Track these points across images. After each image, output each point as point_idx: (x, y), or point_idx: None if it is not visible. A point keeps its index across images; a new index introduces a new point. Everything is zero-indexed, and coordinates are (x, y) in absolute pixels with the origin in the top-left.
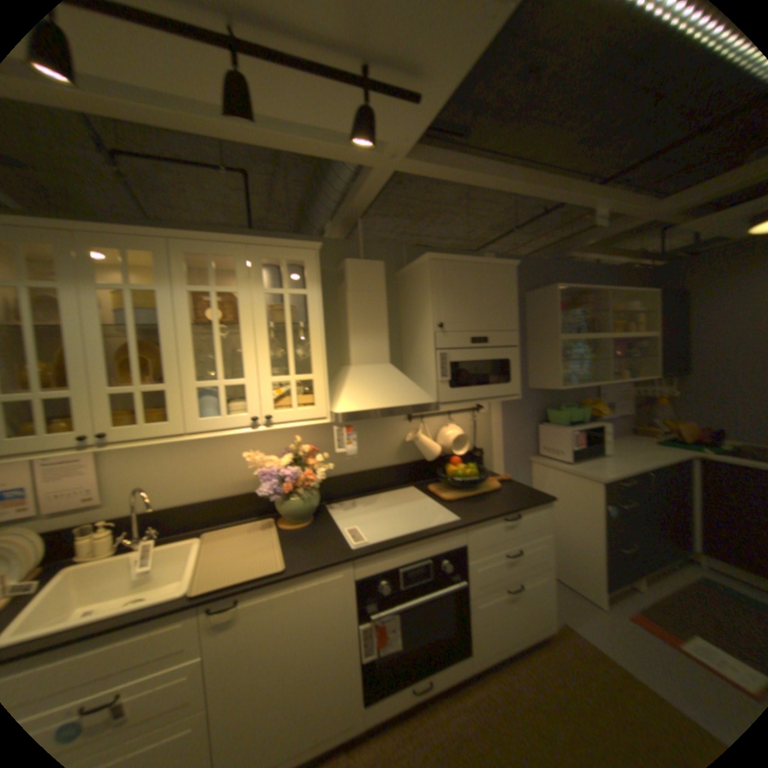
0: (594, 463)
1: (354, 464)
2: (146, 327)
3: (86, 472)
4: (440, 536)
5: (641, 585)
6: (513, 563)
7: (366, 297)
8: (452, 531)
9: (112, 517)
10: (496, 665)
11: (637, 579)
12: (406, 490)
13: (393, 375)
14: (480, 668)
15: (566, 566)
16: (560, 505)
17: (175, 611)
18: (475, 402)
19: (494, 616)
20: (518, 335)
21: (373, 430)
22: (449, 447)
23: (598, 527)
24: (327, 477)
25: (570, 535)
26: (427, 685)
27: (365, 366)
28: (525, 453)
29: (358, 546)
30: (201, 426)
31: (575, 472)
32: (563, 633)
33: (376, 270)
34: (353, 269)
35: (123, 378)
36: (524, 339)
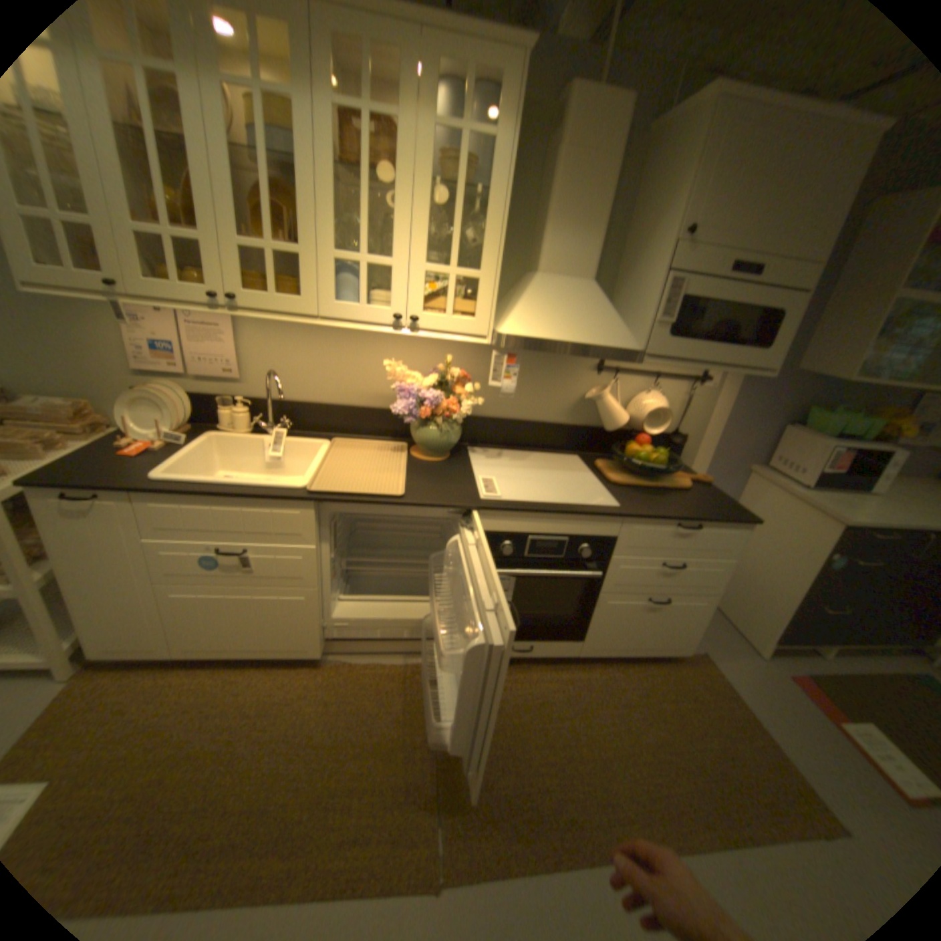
0: (847, 496)
1: (511, 410)
2: (281, 162)
3: (223, 340)
4: (586, 516)
5: (830, 651)
6: (668, 573)
7: (587, 159)
8: (603, 515)
9: (249, 397)
10: (607, 658)
11: (827, 644)
12: (566, 458)
13: (591, 298)
14: (588, 654)
15: (739, 600)
16: (766, 533)
17: (293, 498)
18: (703, 369)
19: (623, 616)
20: (819, 271)
21: (546, 373)
22: (641, 420)
23: (806, 573)
24: (475, 416)
25: (761, 570)
26: (526, 647)
27: (555, 276)
28: (747, 457)
29: (487, 497)
30: (334, 312)
31: (810, 499)
32: (699, 660)
33: (616, 110)
34: (578, 102)
35: (254, 230)
36: (828, 286)
